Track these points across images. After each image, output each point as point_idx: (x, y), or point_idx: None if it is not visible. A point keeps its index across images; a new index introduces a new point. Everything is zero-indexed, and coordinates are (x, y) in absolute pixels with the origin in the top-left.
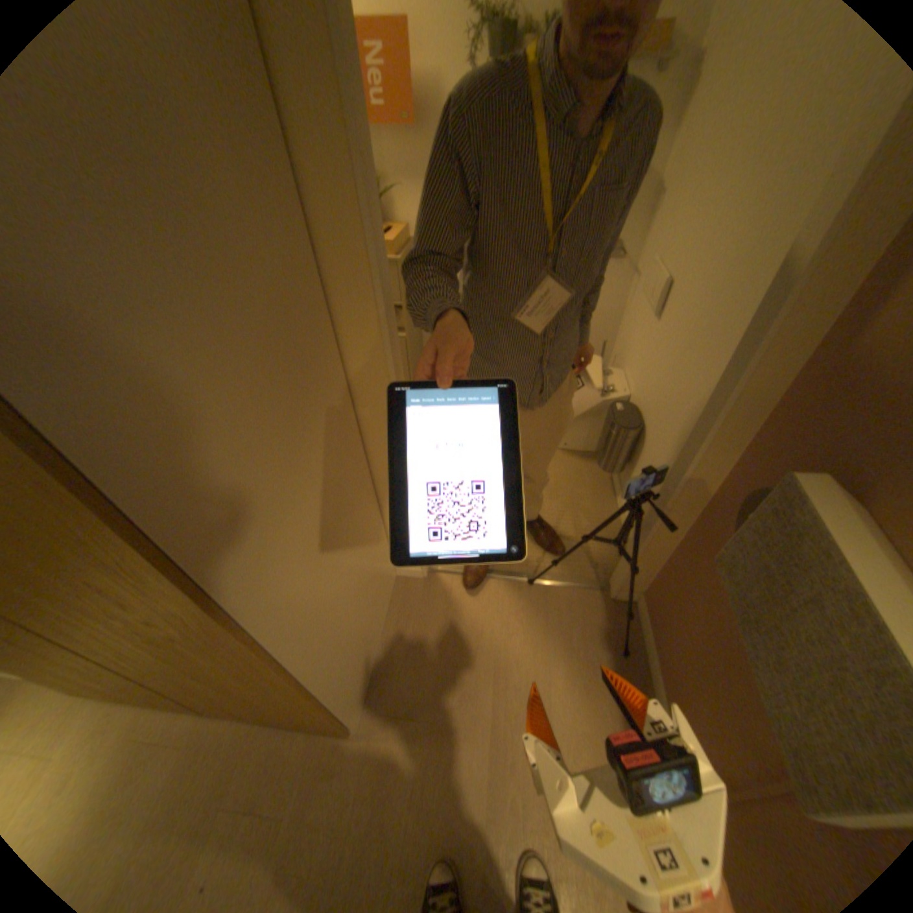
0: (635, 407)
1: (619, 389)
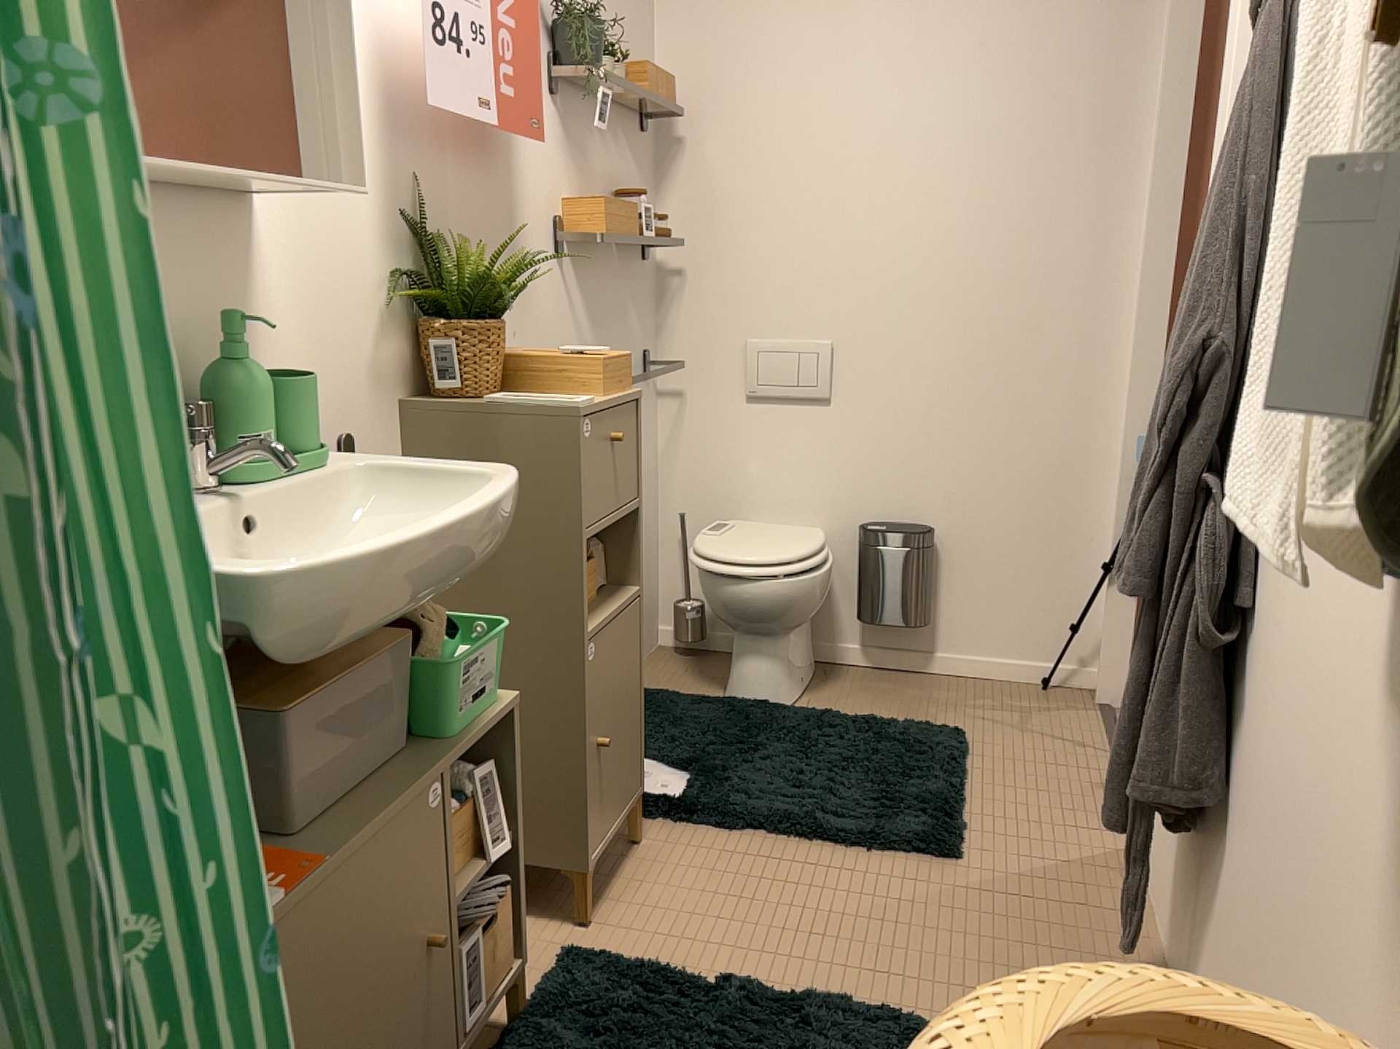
0: (879, 524)
1: (807, 539)
